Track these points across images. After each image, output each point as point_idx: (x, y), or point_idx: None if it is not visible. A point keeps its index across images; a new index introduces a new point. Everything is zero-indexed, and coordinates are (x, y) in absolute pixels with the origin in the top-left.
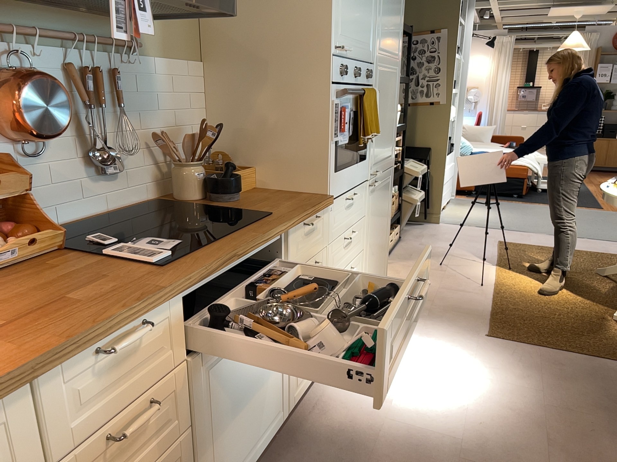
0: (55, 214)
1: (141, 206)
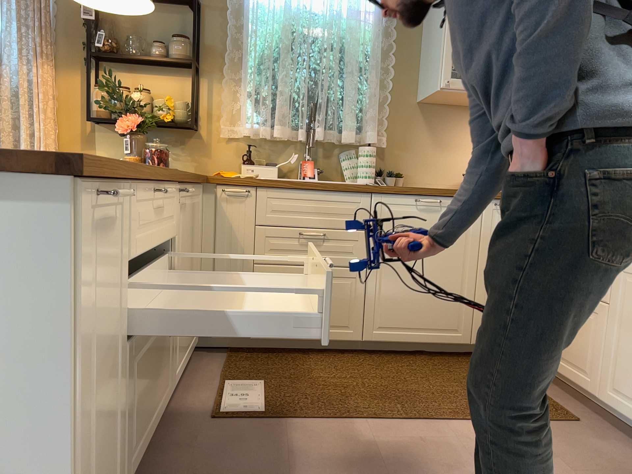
0: None
1: None
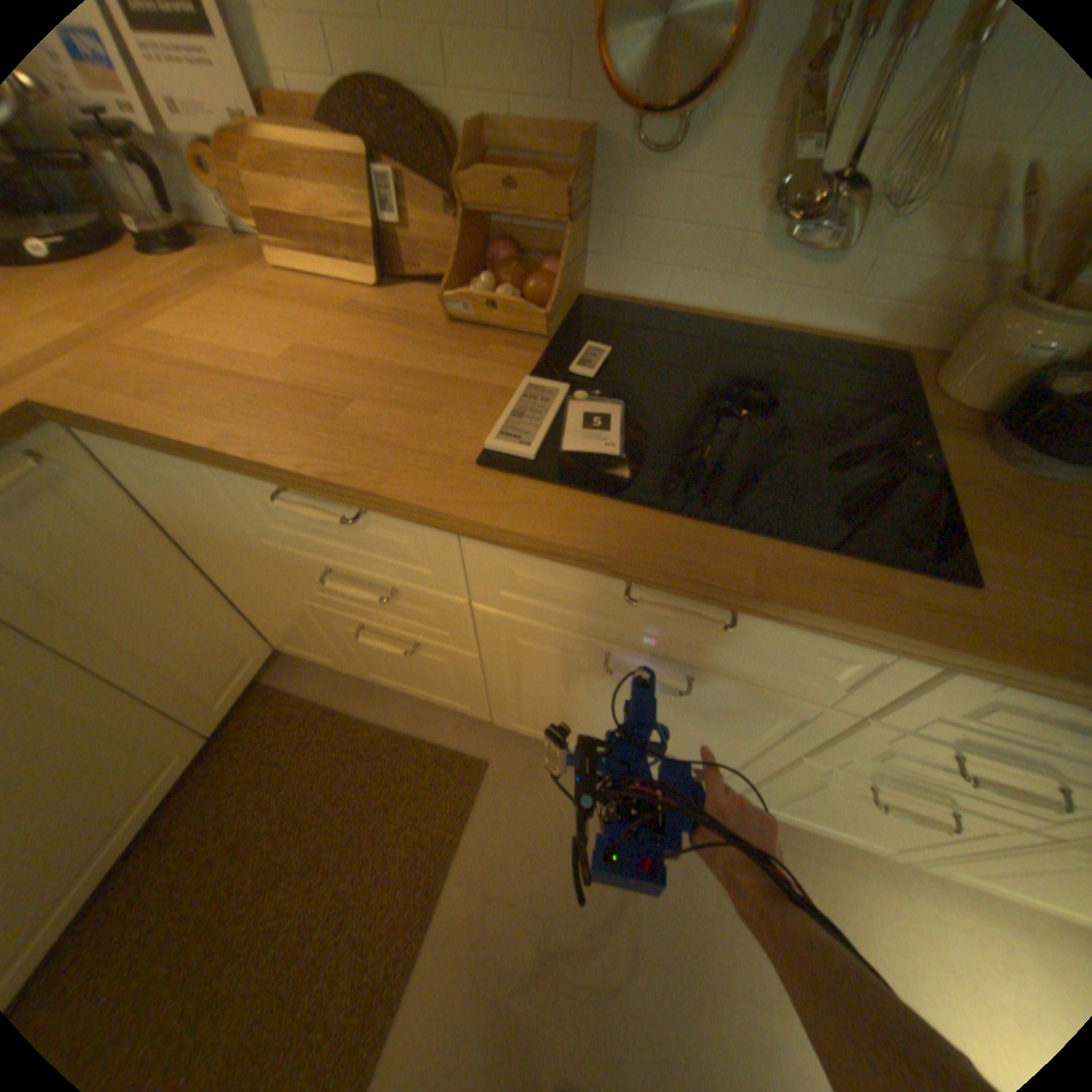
0: (659, 278)
1: (853, 344)
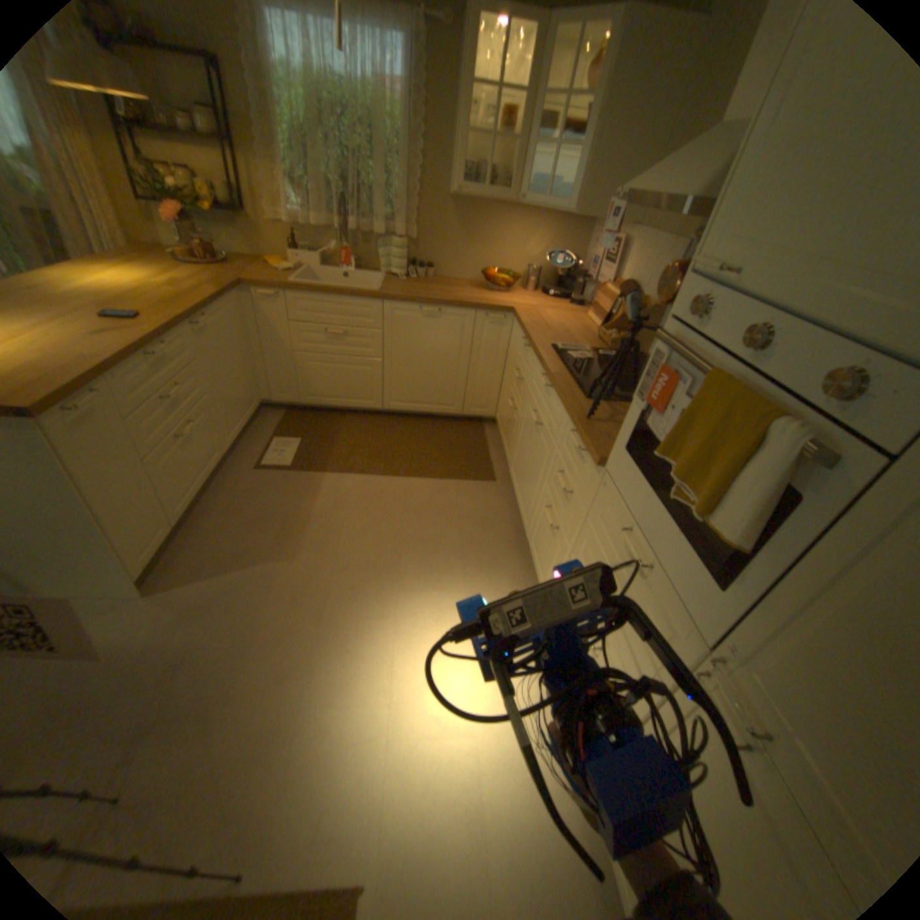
0: None
1: None
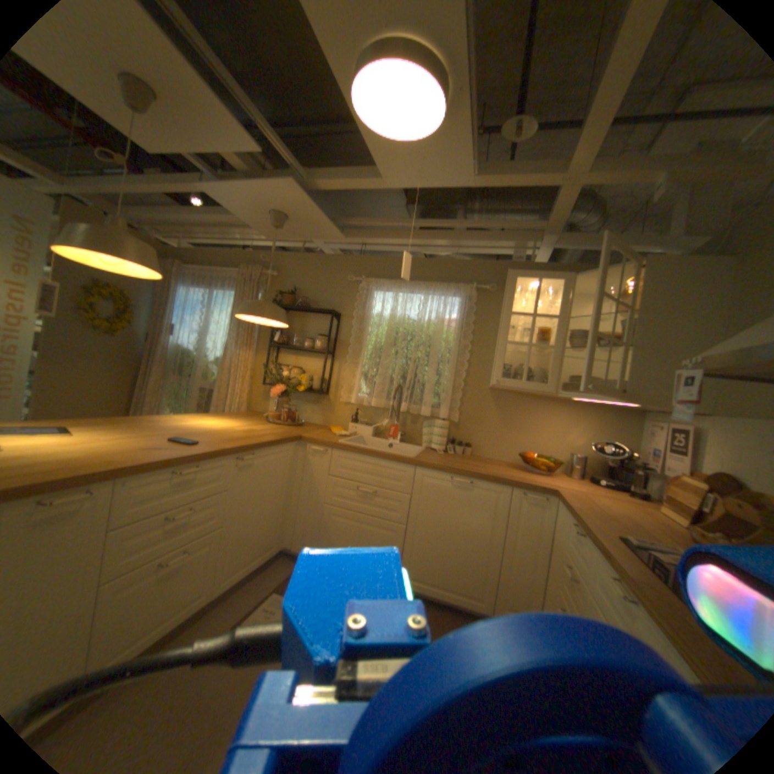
0: None
1: None
